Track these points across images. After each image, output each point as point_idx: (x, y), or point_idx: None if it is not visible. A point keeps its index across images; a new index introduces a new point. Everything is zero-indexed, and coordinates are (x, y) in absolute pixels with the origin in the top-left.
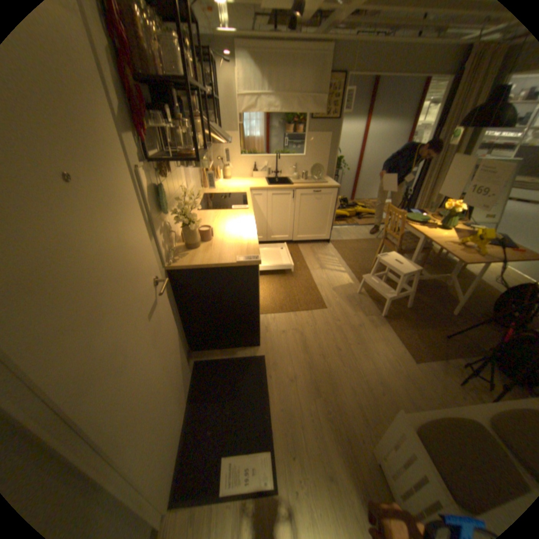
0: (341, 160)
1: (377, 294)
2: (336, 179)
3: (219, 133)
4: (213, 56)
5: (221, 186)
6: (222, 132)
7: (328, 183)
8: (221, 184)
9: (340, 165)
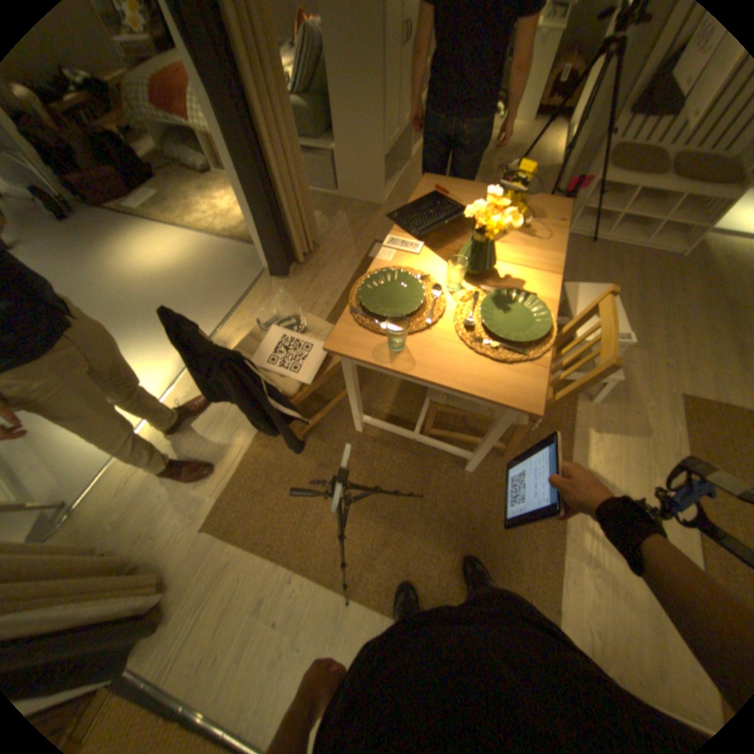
0: None
1: None
2: None
3: None
4: None
5: None
6: None
7: None
8: None
9: None
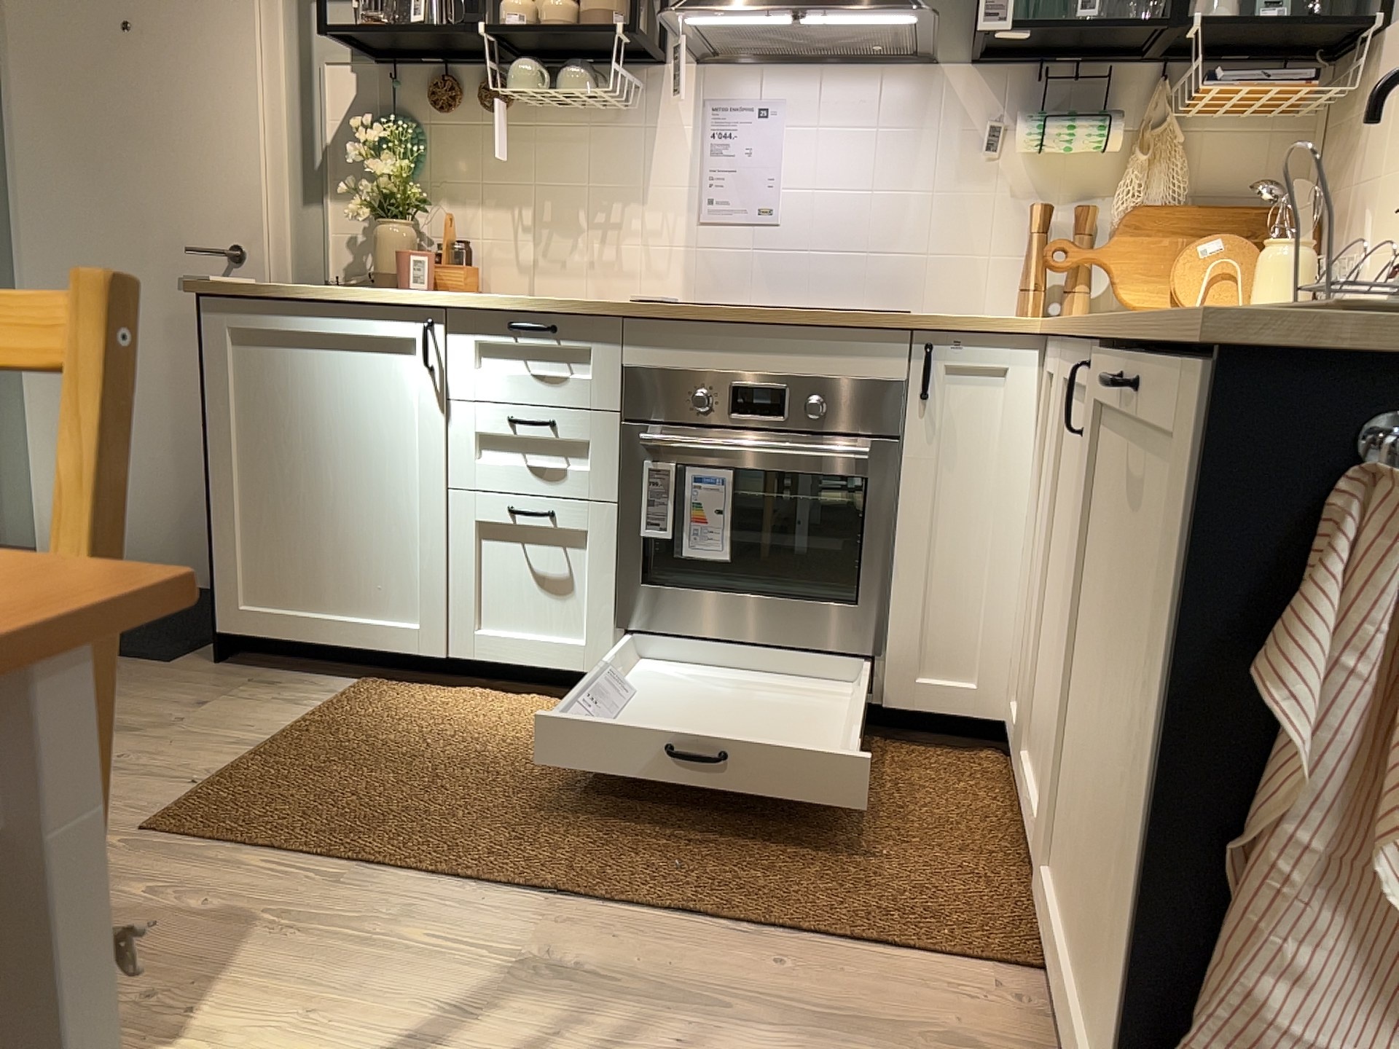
0: None
1: None
2: None
3: None
4: None
5: None
6: None
7: None
8: None
9: None
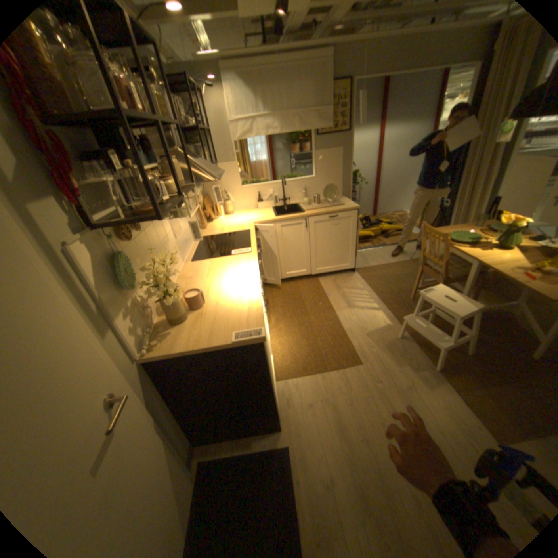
0: (356, 174)
1: (424, 337)
2: (353, 195)
3: (204, 170)
4: (196, 84)
5: (221, 224)
6: (208, 168)
7: (345, 204)
8: (221, 222)
9: (356, 180)
